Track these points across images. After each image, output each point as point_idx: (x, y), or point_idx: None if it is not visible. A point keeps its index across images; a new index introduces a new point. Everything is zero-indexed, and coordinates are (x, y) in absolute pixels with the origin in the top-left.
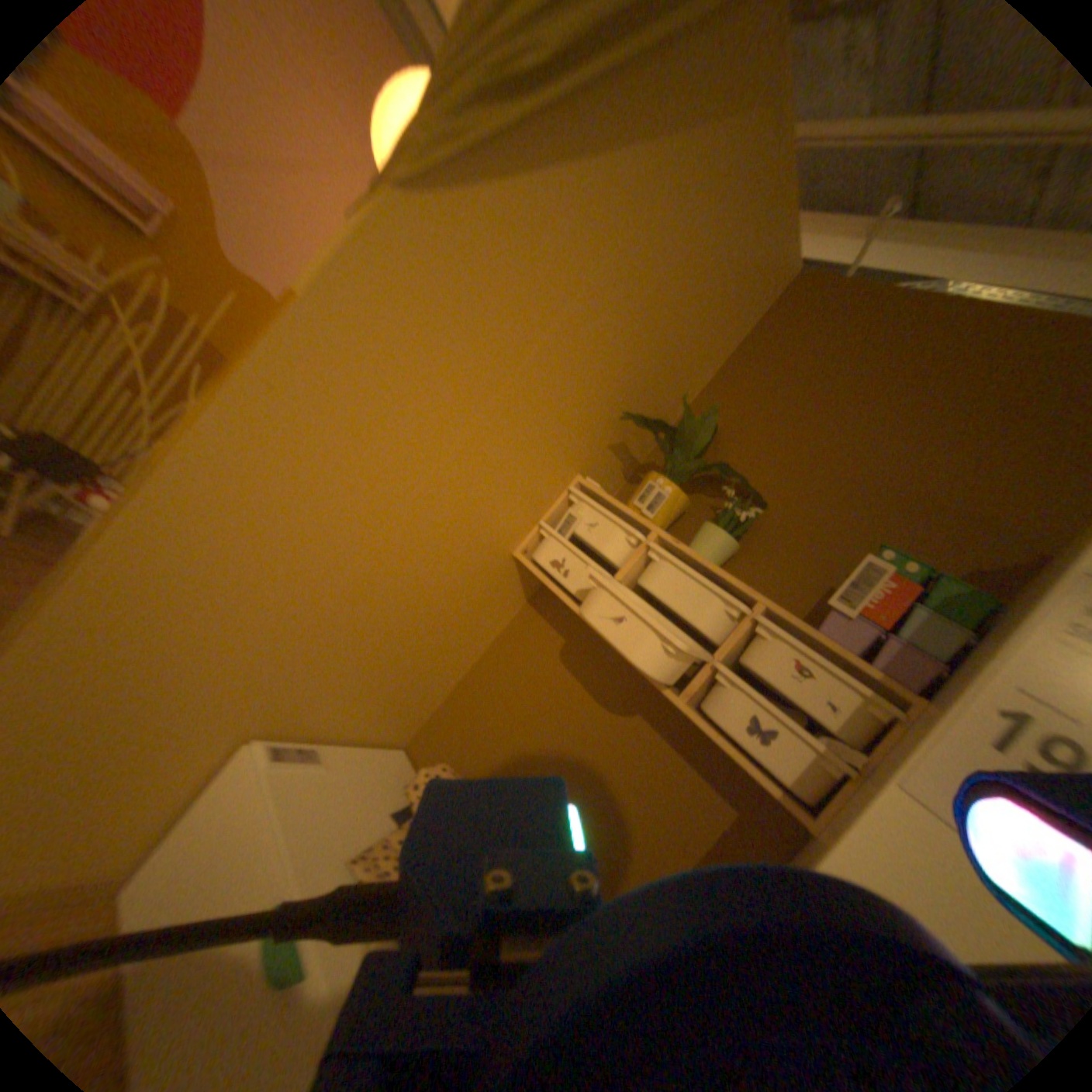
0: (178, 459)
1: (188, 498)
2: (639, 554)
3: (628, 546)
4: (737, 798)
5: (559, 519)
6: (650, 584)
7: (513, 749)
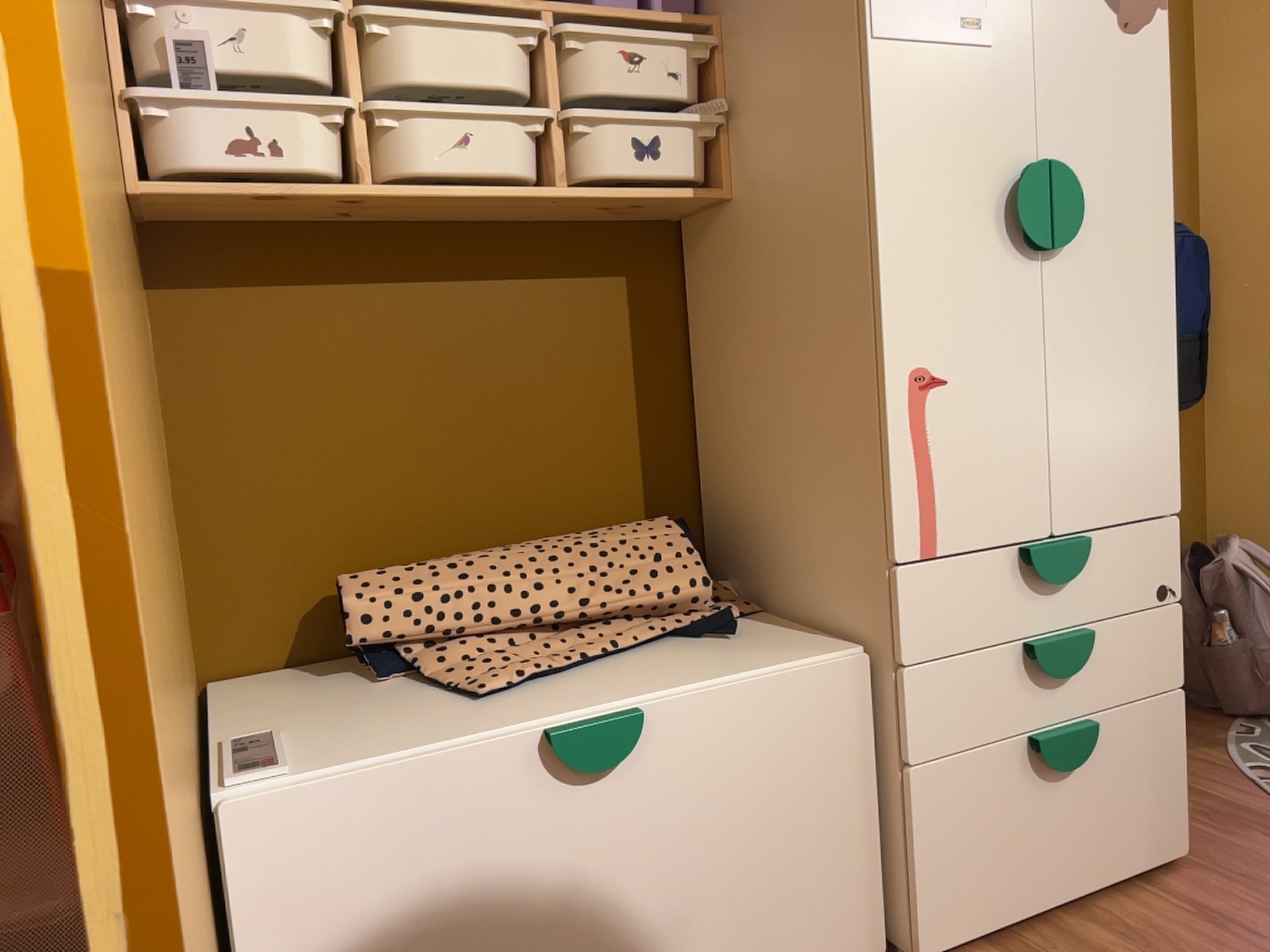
0: (56, 230)
1: (92, 322)
2: (352, 37)
3: (318, 39)
4: (613, 259)
5: (125, 70)
6: (403, 73)
7: (364, 477)
